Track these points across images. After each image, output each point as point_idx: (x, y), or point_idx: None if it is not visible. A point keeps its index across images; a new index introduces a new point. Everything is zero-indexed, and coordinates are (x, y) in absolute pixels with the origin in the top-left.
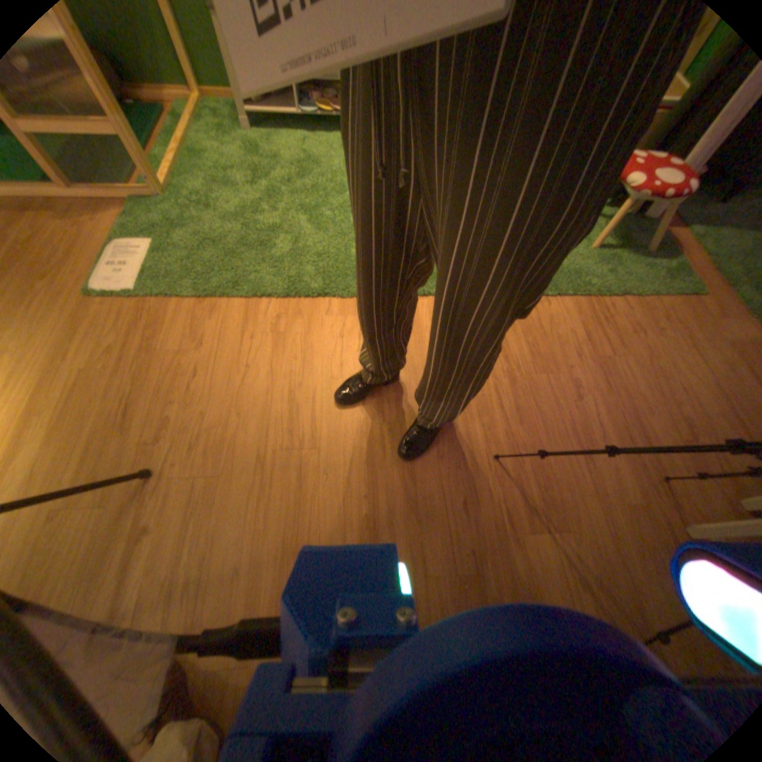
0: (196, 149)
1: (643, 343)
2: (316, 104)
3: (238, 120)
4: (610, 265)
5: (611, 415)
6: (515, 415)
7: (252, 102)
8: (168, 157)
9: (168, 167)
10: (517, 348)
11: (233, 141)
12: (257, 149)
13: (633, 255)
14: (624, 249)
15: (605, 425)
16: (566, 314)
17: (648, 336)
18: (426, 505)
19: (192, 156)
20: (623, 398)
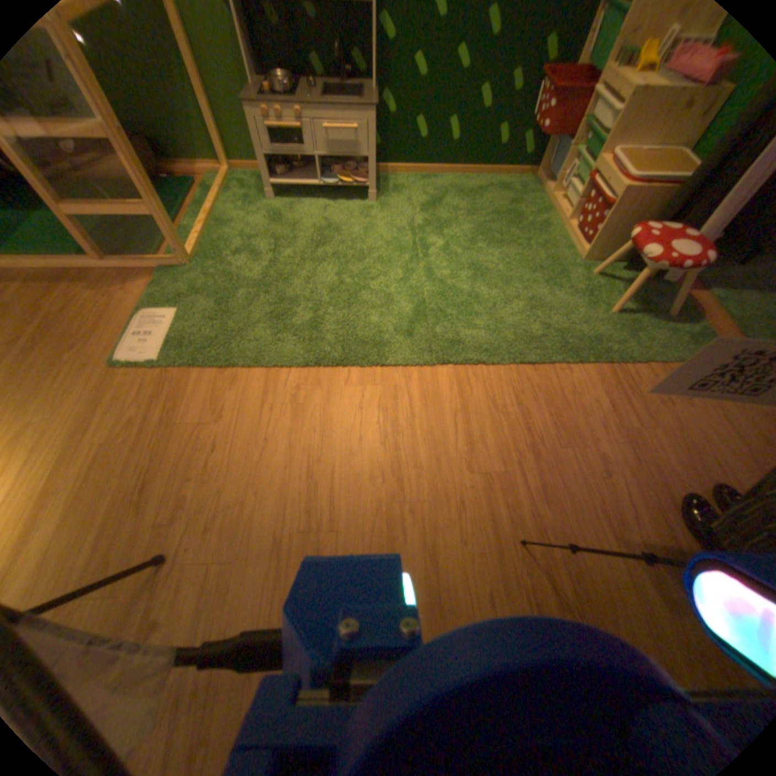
0: (222, 219)
1: (670, 413)
2: (337, 176)
3: (264, 190)
4: (630, 331)
5: (642, 495)
6: (540, 494)
7: (277, 175)
8: (196, 227)
9: (196, 237)
10: (540, 419)
11: (258, 210)
12: (280, 218)
13: (654, 319)
14: (644, 314)
15: (636, 505)
16: (588, 382)
17: (675, 406)
18: (449, 598)
19: (219, 226)
20: (654, 474)
